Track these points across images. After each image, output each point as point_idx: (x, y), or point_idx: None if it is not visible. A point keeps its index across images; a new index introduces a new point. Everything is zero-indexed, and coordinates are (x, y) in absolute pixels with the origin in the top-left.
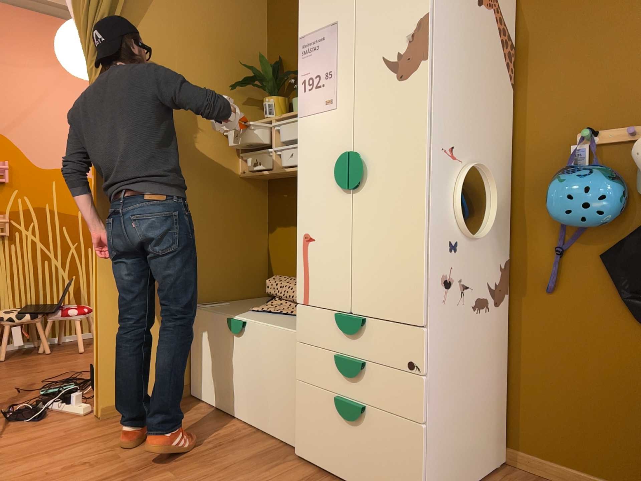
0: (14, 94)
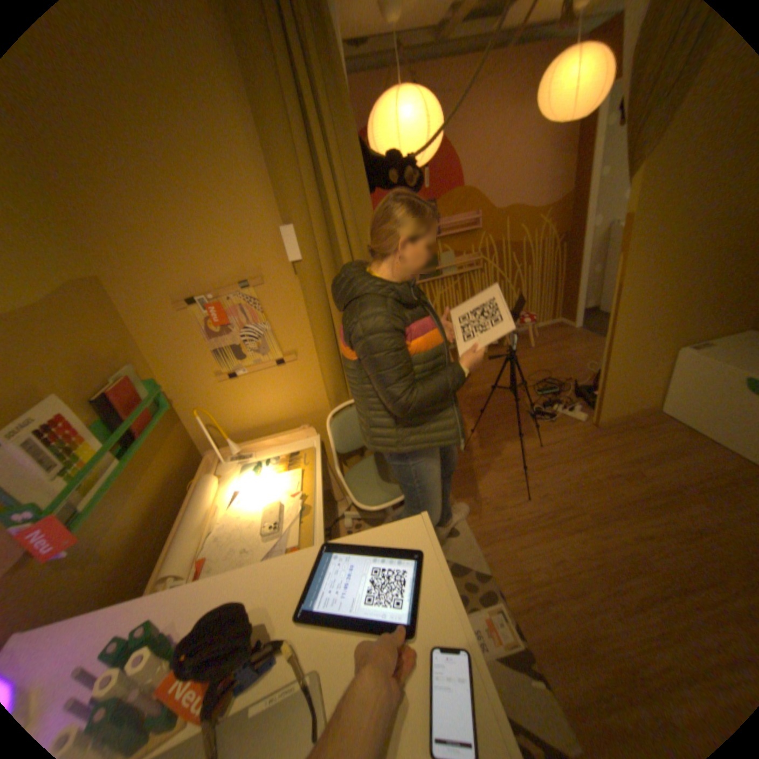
0: (478, 148)
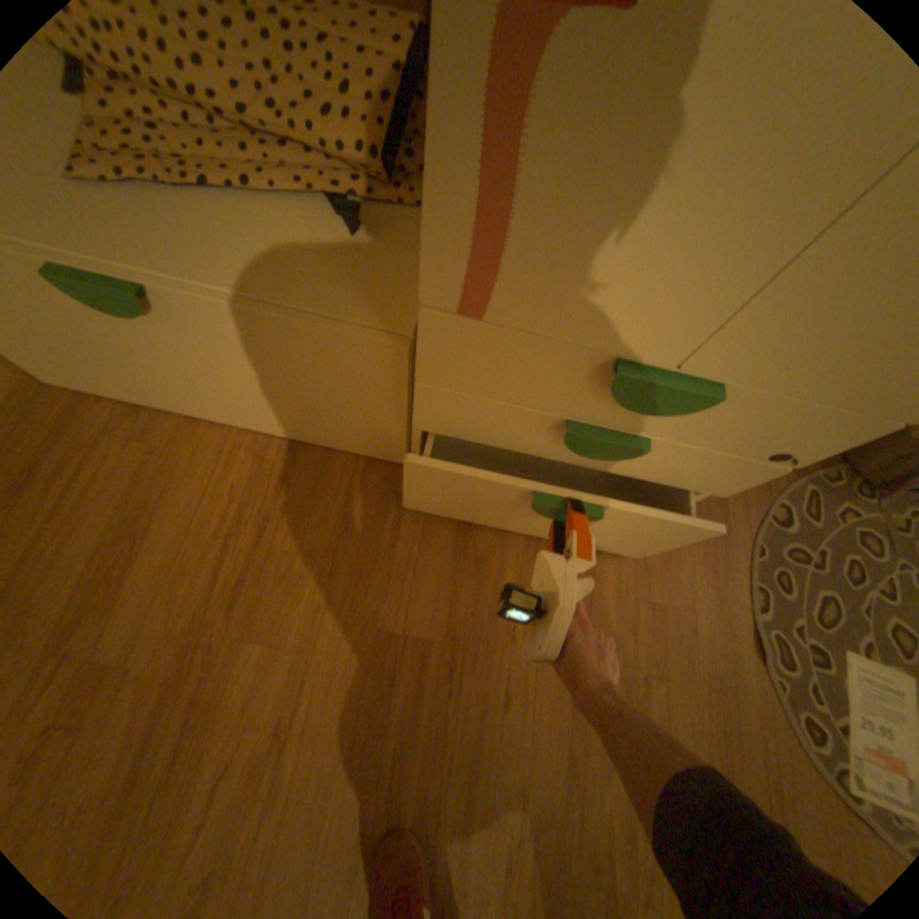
0: None
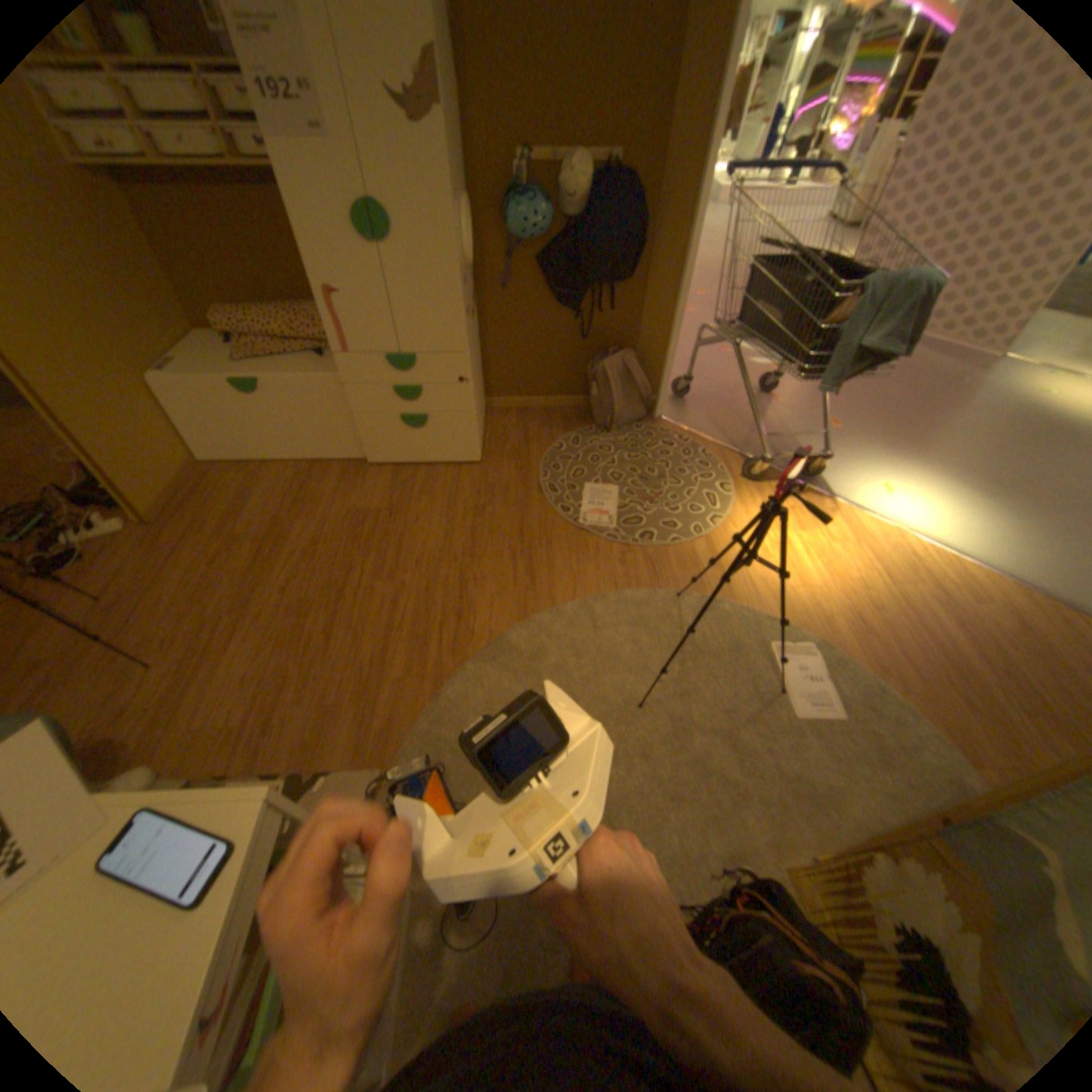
0: None
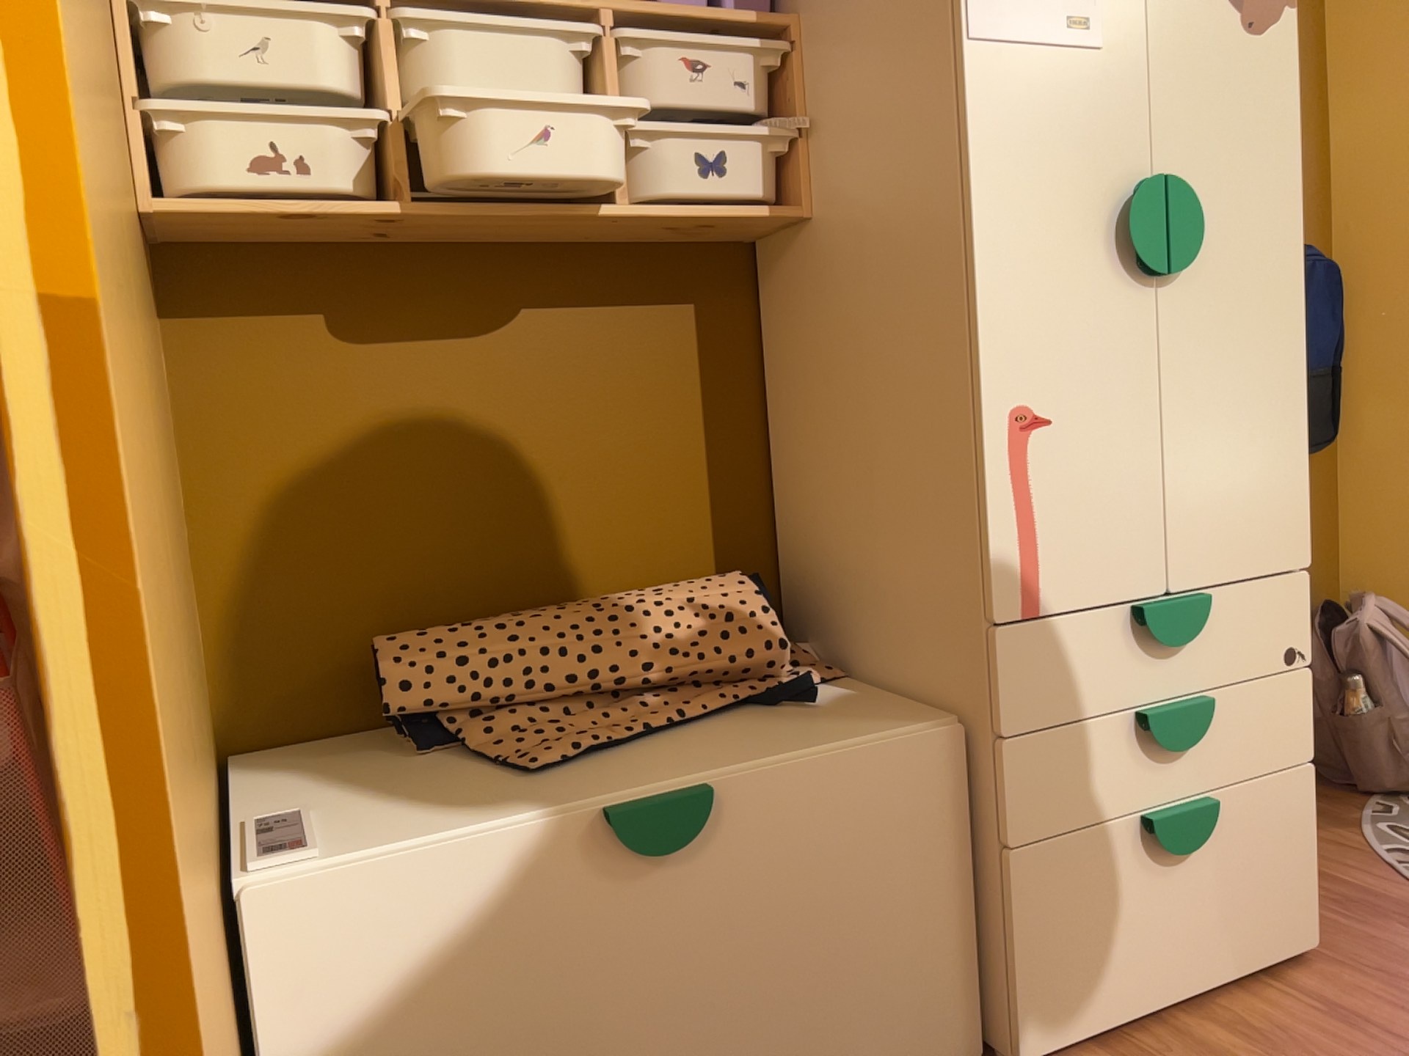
0: None
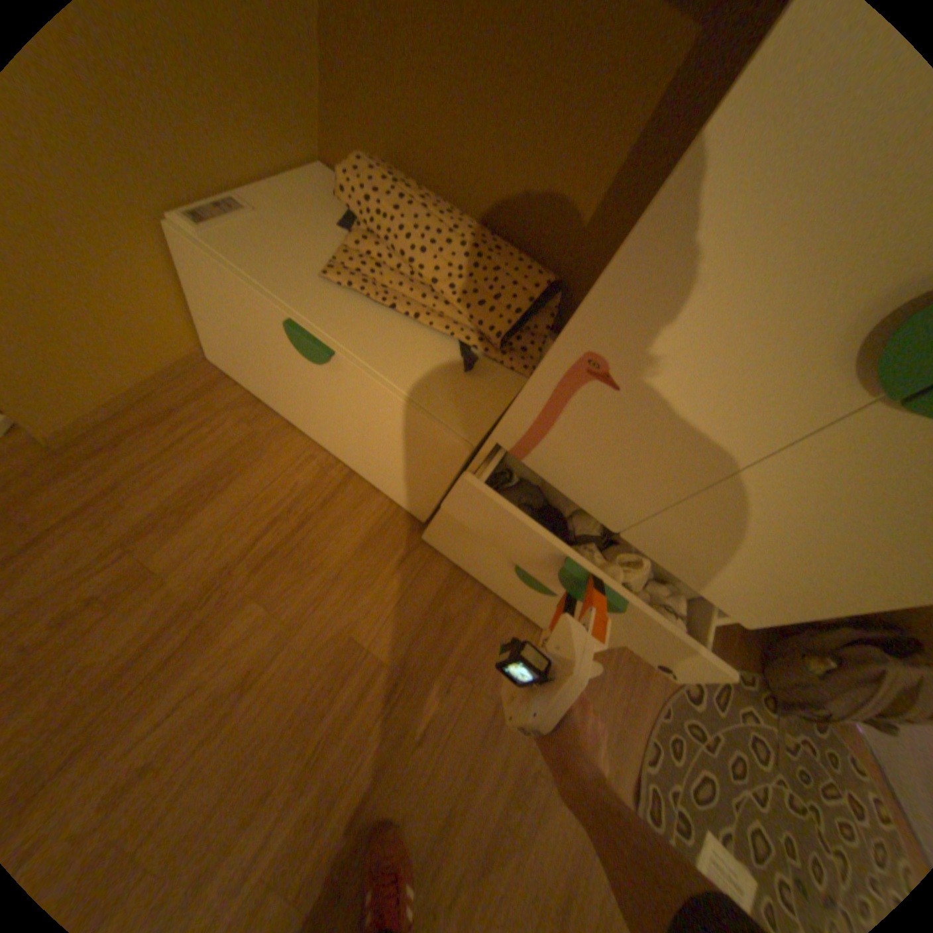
0: None
